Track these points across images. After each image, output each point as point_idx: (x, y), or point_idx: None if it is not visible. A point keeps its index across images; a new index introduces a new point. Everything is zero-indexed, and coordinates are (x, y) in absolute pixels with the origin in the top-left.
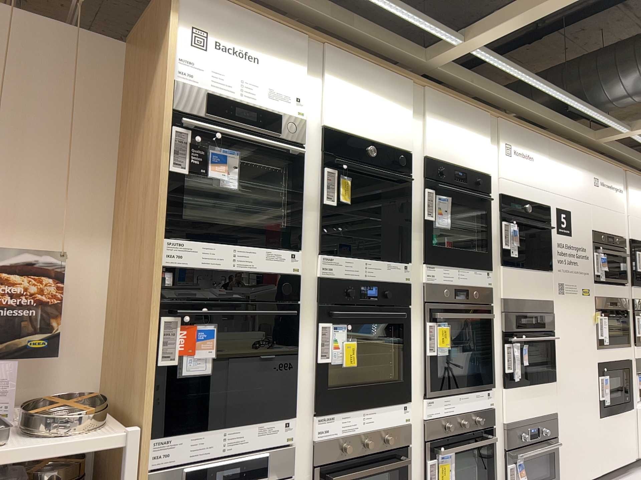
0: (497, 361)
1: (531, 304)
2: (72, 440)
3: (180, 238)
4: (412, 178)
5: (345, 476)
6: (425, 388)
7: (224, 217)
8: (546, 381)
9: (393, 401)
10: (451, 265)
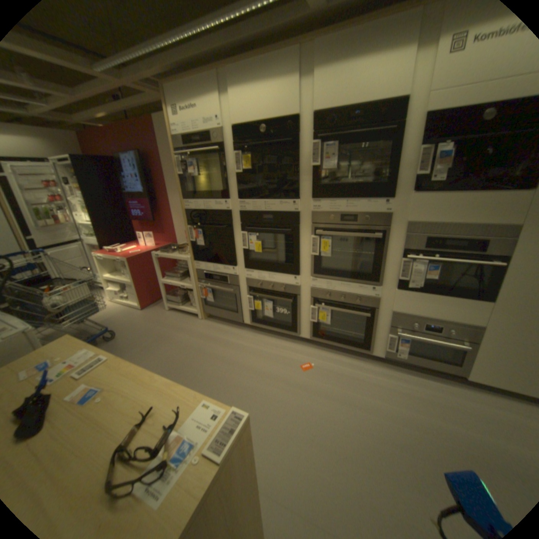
0: (393, 270)
1: (464, 228)
2: (176, 257)
3: (186, 200)
4: (291, 139)
5: (261, 295)
6: (310, 272)
7: (203, 187)
8: (474, 299)
9: (286, 273)
10: (337, 198)
